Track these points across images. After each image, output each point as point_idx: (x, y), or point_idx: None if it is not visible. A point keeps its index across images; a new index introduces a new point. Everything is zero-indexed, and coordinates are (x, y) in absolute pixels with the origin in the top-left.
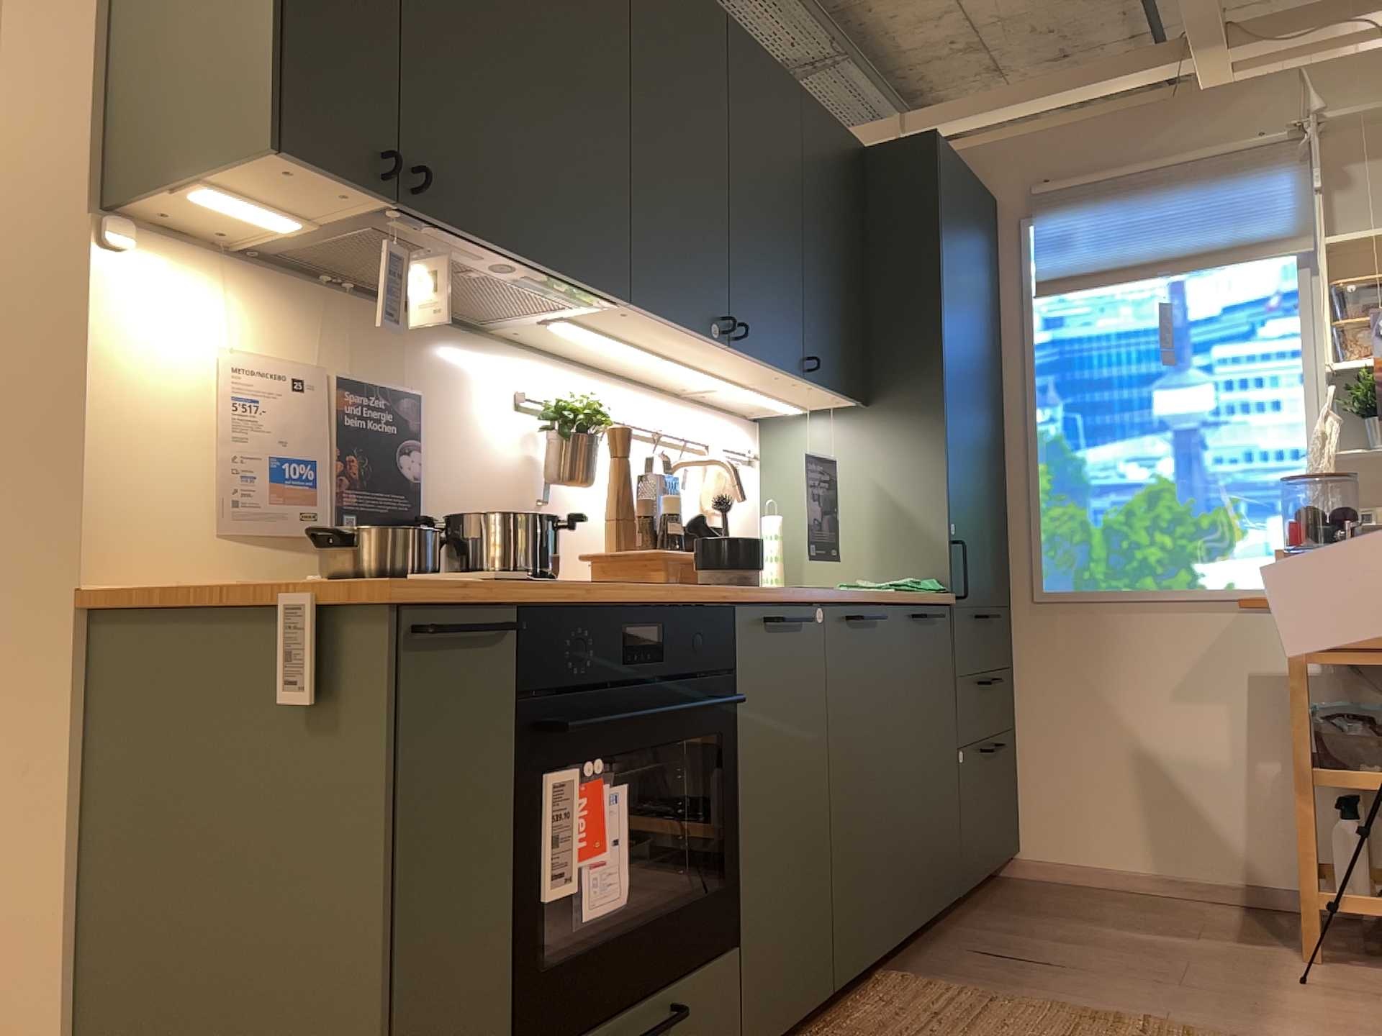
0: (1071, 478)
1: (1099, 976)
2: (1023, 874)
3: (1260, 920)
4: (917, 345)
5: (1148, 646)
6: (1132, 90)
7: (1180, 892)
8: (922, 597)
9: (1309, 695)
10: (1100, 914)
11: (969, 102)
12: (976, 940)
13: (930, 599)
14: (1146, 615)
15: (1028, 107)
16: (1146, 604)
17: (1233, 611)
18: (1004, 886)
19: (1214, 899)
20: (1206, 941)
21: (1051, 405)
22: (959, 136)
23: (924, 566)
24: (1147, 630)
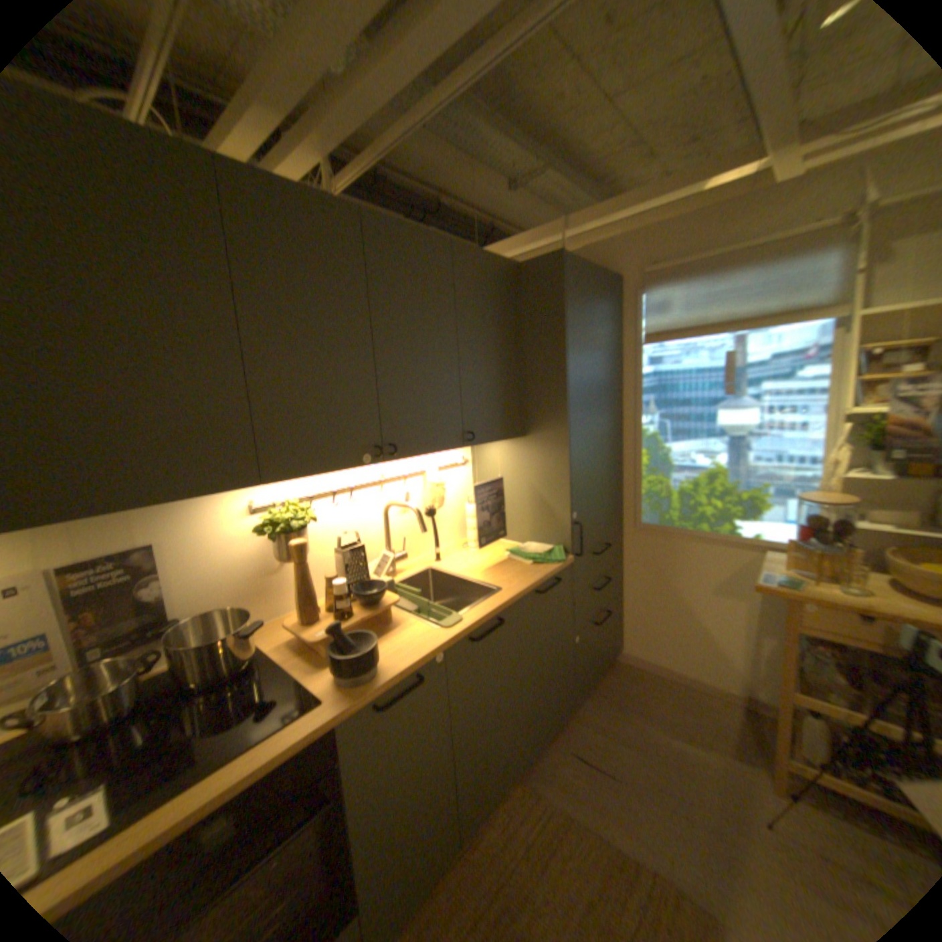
0: (662, 459)
1: (639, 801)
2: (624, 662)
3: (754, 730)
4: (552, 402)
5: (702, 563)
6: (724, 183)
7: (709, 694)
8: (545, 573)
9: (799, 655)
10: (658, 714)
11: (608, 203)
12: (579, 742)
13: (552, 570)
14: (702, 545)
15: (648, 203)
16: (703, 539)
17: (759, 552)
18: (611, 674)
19: (729, 702)
20: (715, 757)
21: (652, 413)
22: (603, 226)
23: (556, 537)
24: (702, 554)
